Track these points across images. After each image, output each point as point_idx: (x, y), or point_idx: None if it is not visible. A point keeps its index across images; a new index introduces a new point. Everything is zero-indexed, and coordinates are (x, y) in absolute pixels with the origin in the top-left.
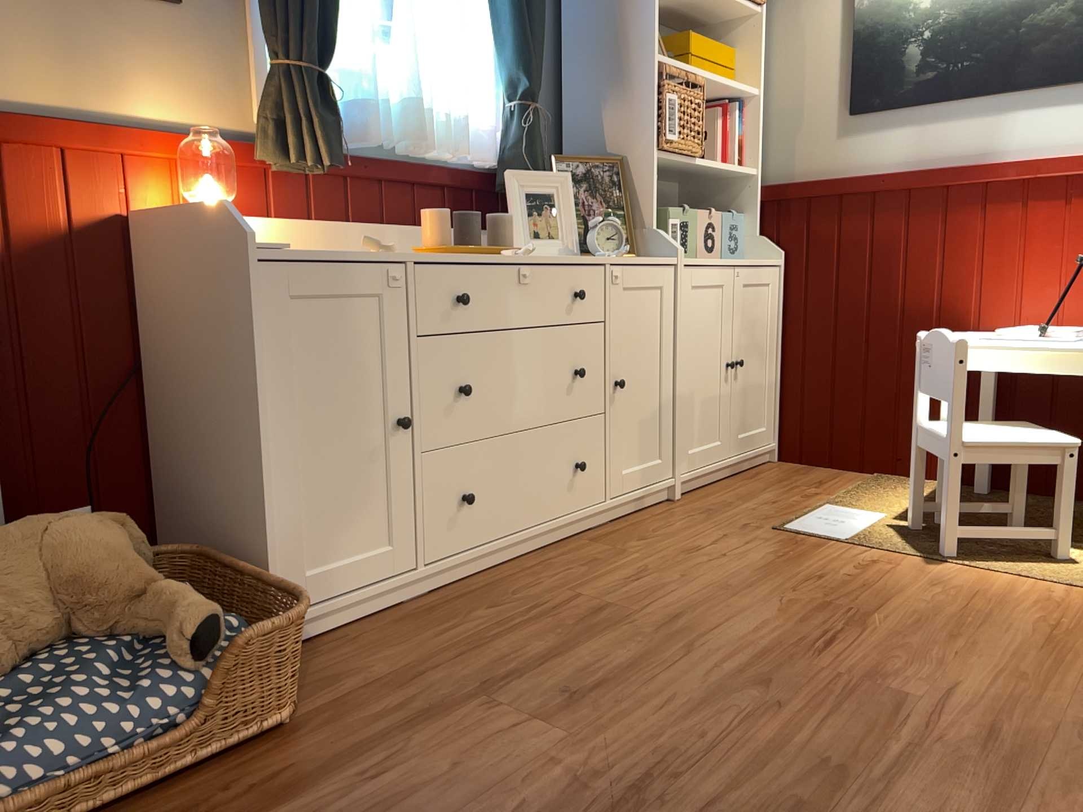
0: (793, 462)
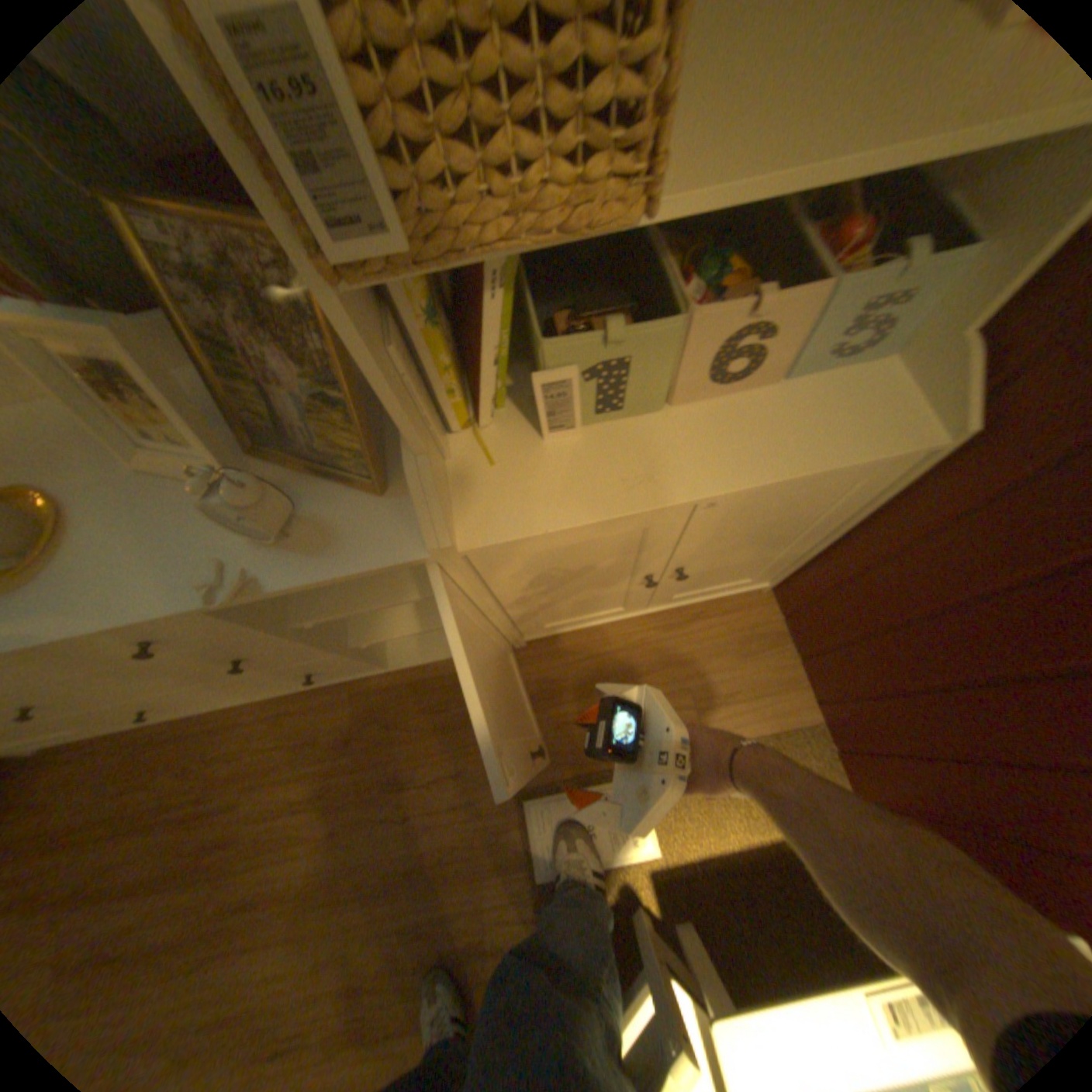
0: (778, 612)
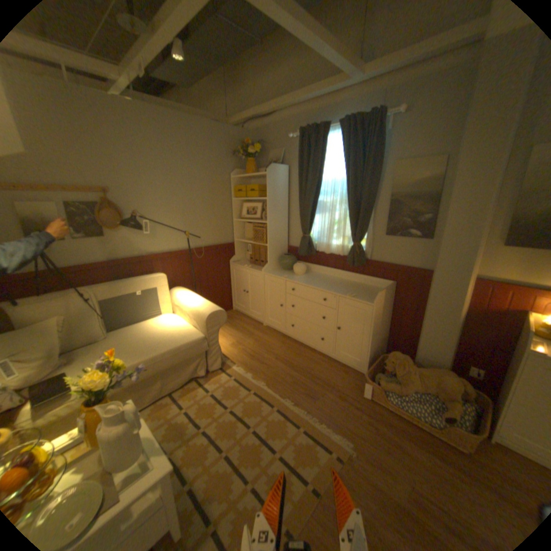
0: None
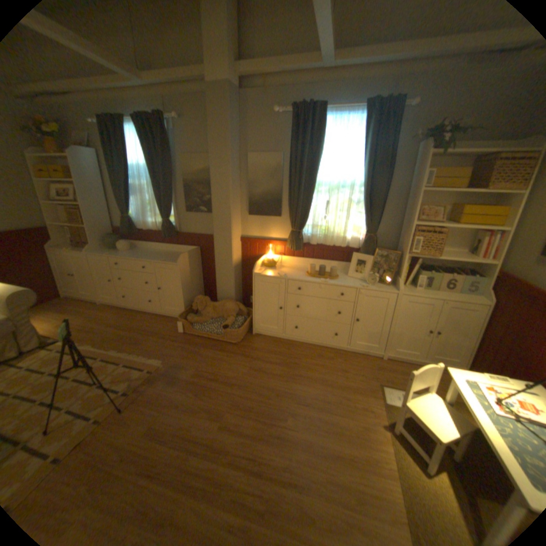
0: None
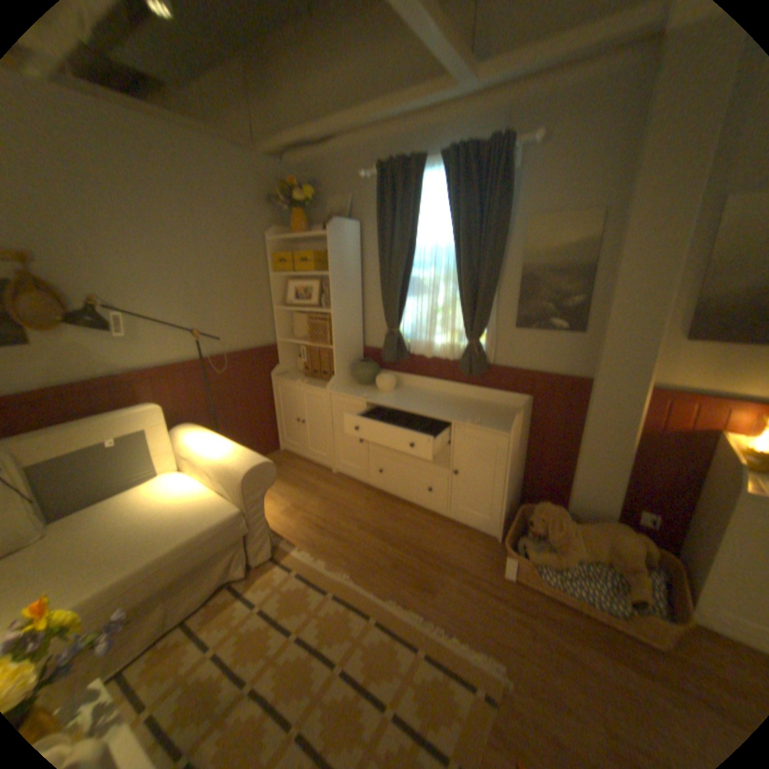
0: None
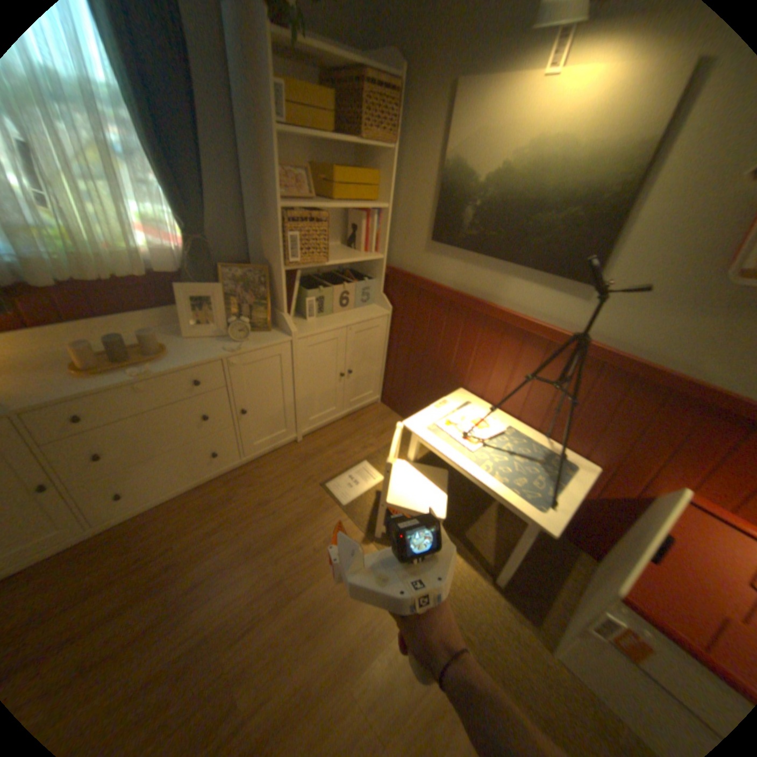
0: (385, 407)
